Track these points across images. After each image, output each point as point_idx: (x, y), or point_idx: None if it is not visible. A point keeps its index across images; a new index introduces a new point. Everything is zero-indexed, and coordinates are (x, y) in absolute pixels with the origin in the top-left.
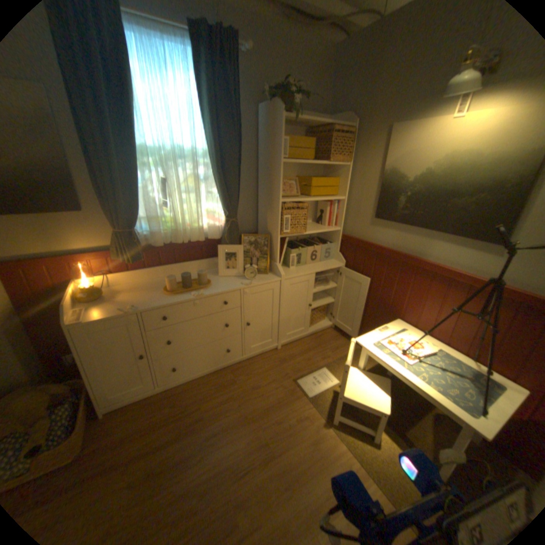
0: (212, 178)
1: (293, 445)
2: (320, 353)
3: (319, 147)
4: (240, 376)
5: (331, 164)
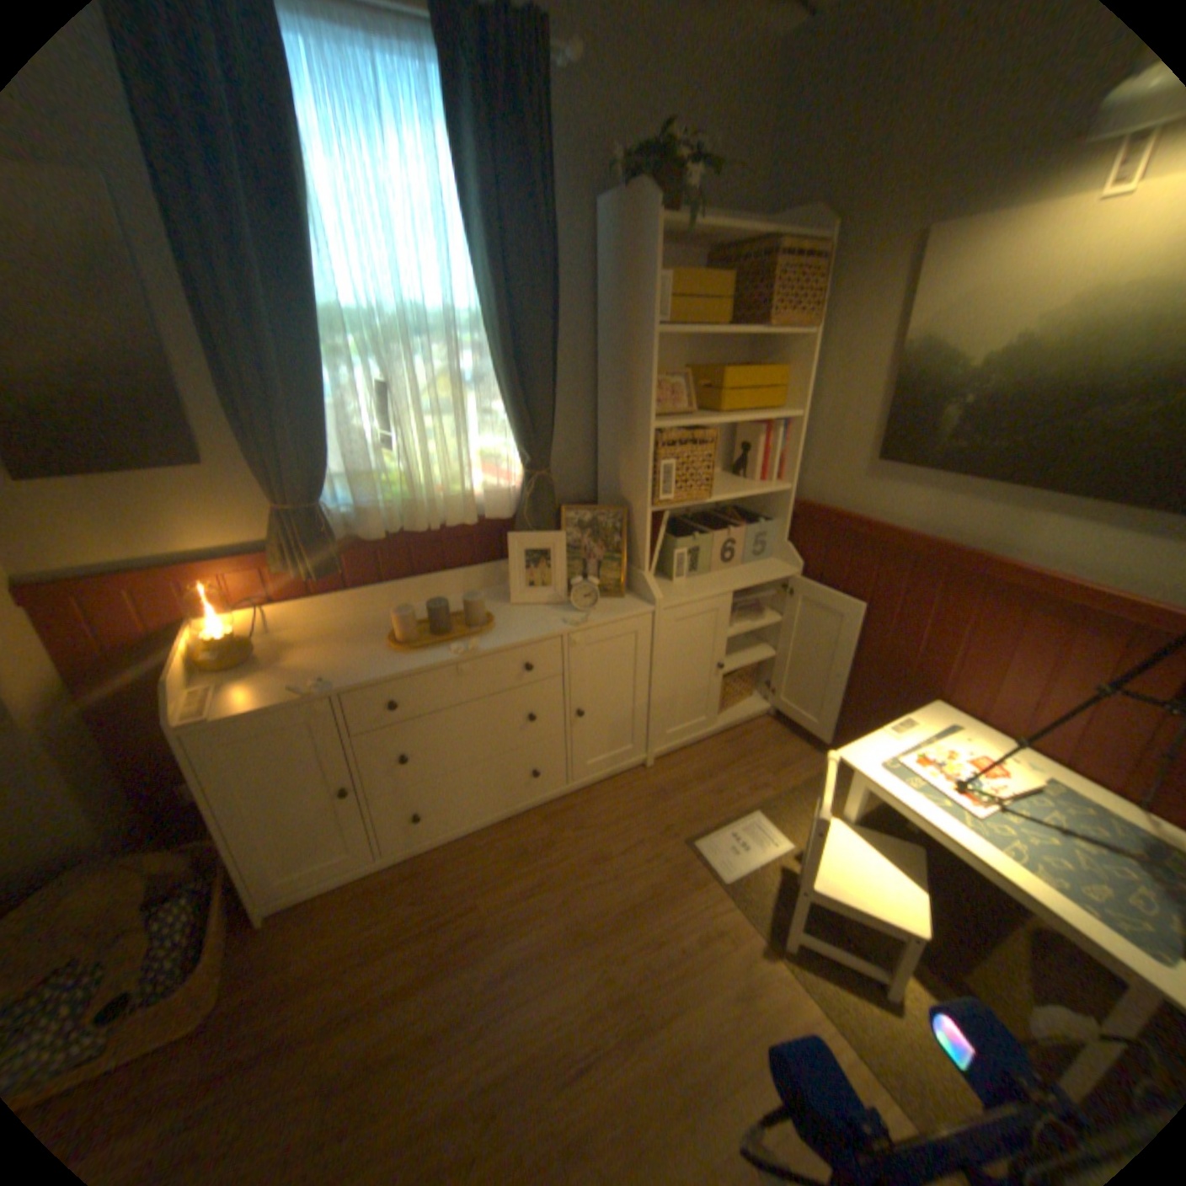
0: (491, 378)
1: (694, 999)
2: (747, 777)
3: (743, 292)
4: (565, 829)
5: (770, 334)
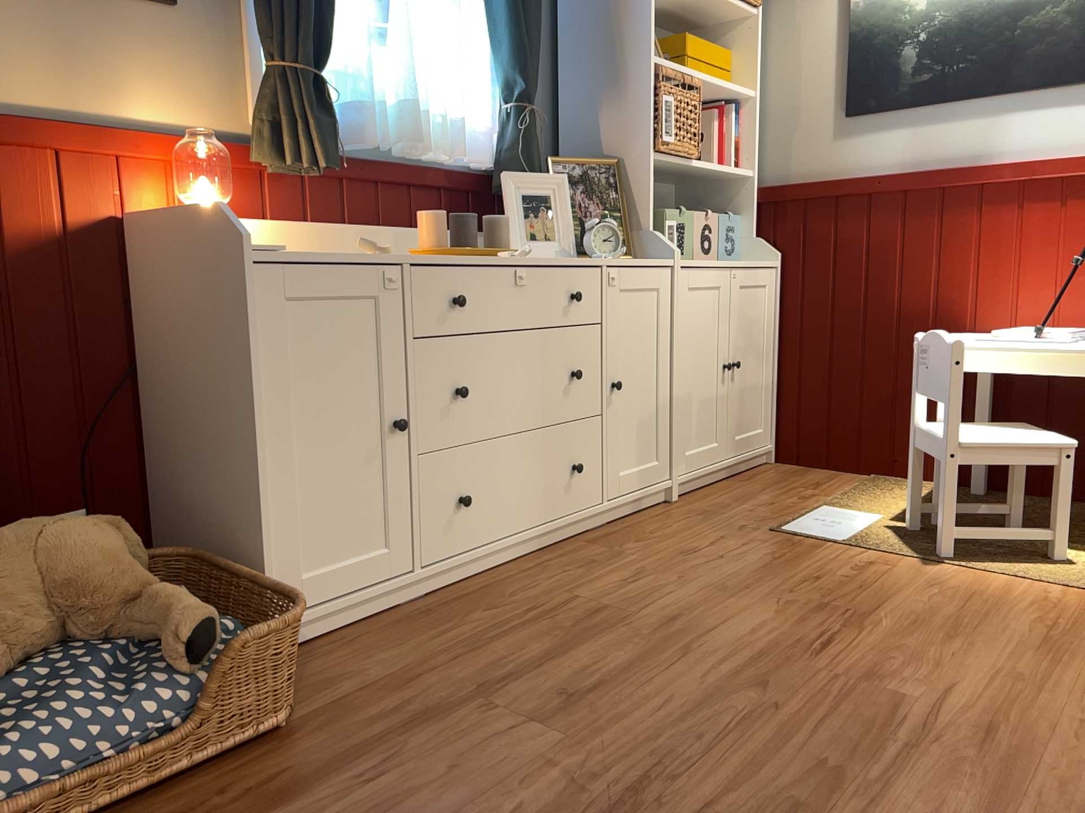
0: None
1: (886, 592)
2: (787, 493)
3: None
4: (623, 544)
5: (709, 19)
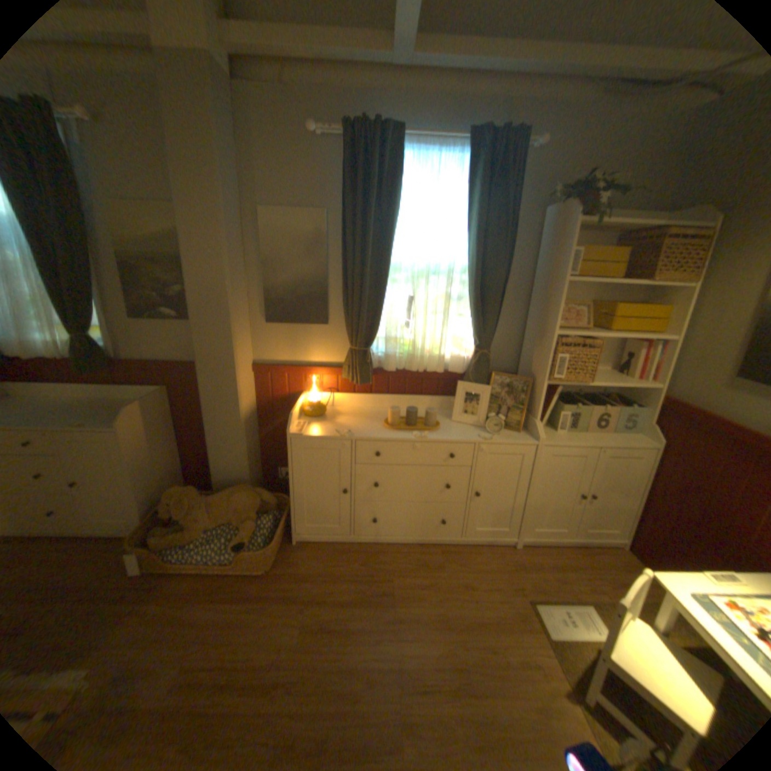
0: (466, 298)
1: (508, 695)
2: (591, 582)
3: (638, 259)
4: (453, 563)
5: (659, 284)
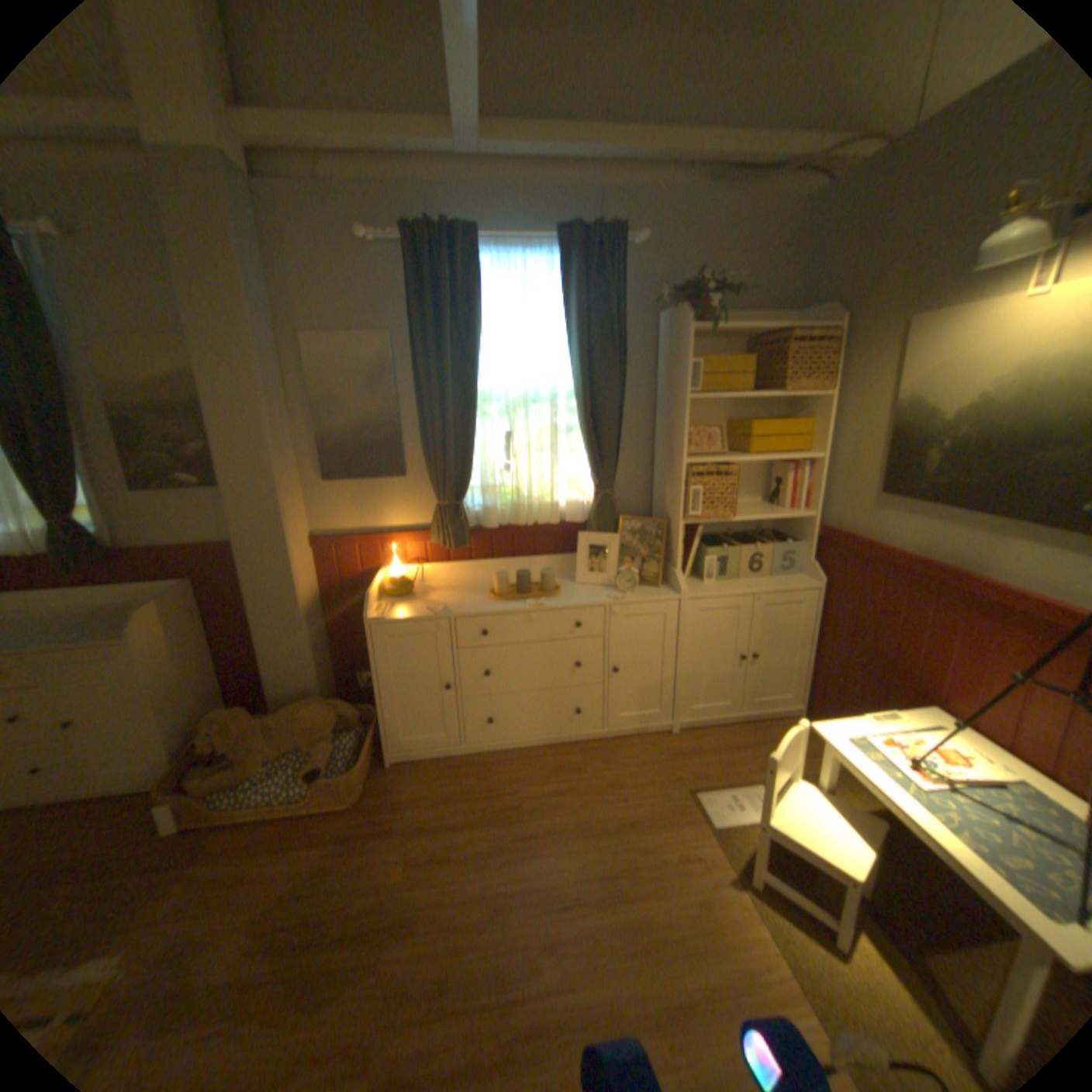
0: (576, 429)
1: (664, 895)
2: (761, 759)
3: (768, 367)
4: (595, 761)
5: (796, 395)
